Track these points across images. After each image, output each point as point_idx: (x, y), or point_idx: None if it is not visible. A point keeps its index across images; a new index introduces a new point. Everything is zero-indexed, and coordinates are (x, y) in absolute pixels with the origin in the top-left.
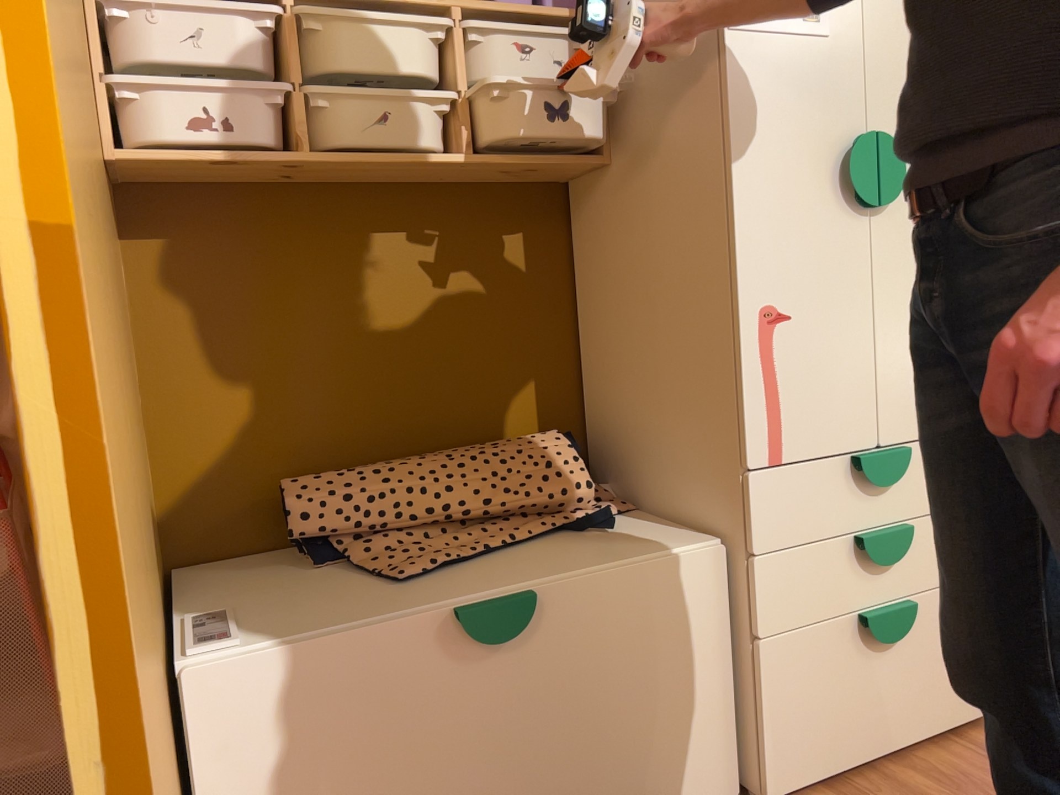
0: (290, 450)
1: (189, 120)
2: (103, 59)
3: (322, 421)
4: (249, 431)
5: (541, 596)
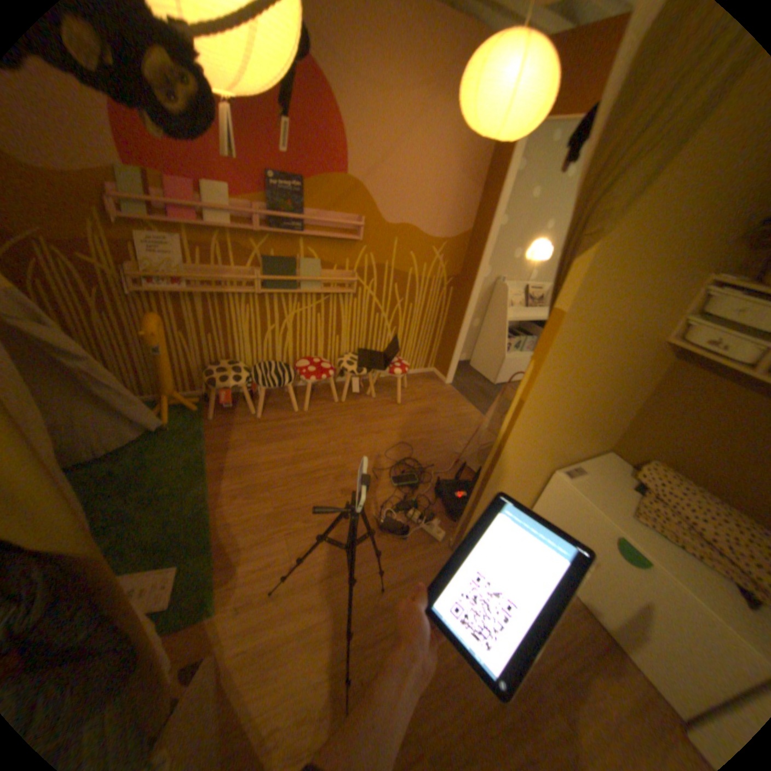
0: (678, 455)
1: (712, 338)
2: (699, 305)
3: (700, 457)
4: (669, 438)
5: (658, 570)
